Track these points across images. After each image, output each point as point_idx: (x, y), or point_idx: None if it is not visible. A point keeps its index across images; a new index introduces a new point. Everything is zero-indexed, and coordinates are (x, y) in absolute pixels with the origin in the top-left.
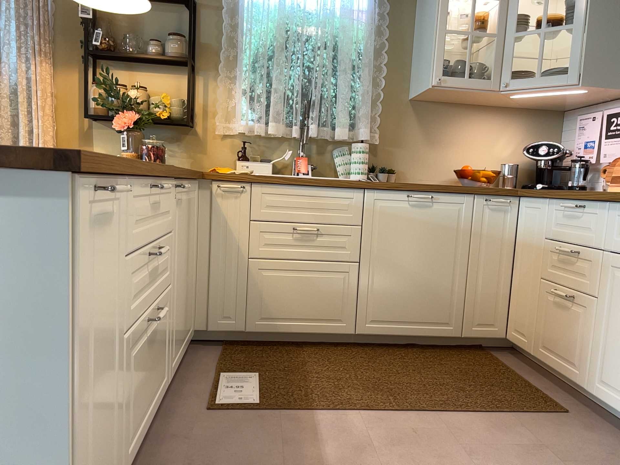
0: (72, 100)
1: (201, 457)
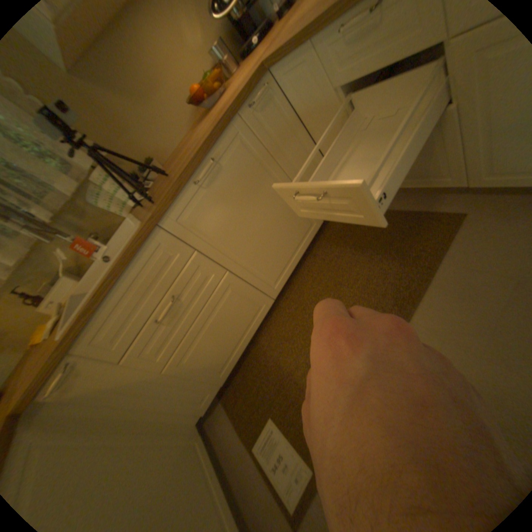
0: None
1: None
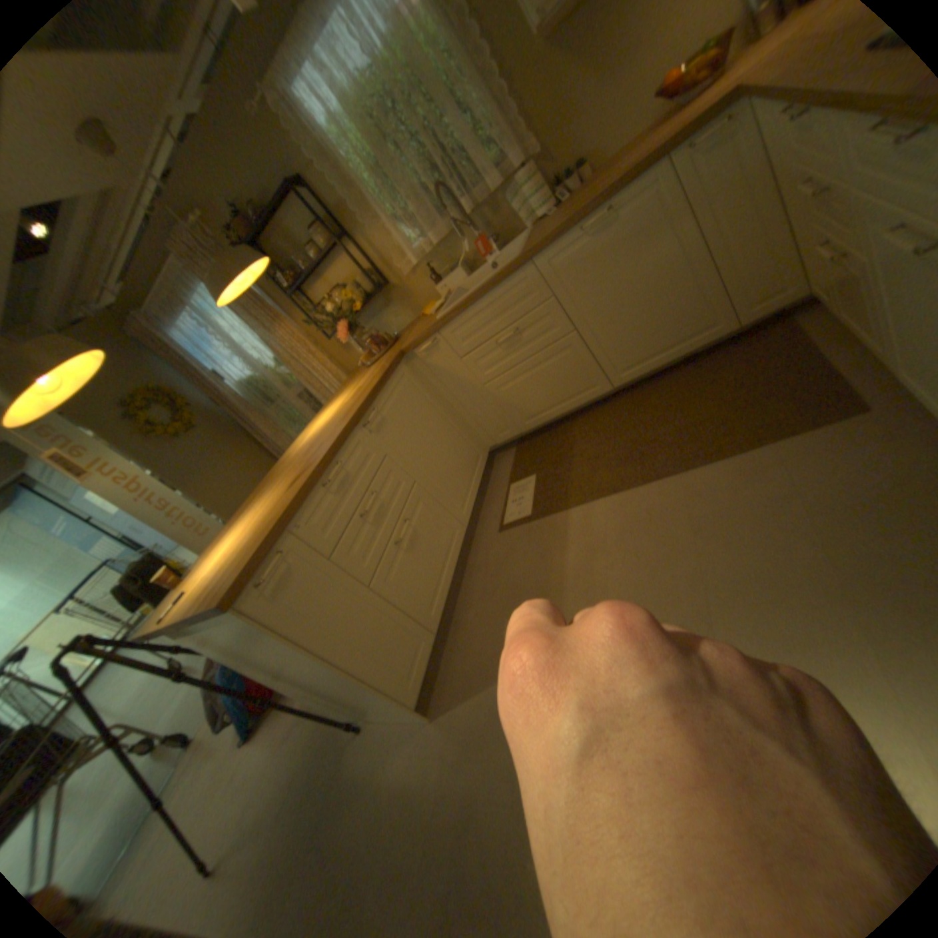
0: (316, 328)
1: (494, 579)
